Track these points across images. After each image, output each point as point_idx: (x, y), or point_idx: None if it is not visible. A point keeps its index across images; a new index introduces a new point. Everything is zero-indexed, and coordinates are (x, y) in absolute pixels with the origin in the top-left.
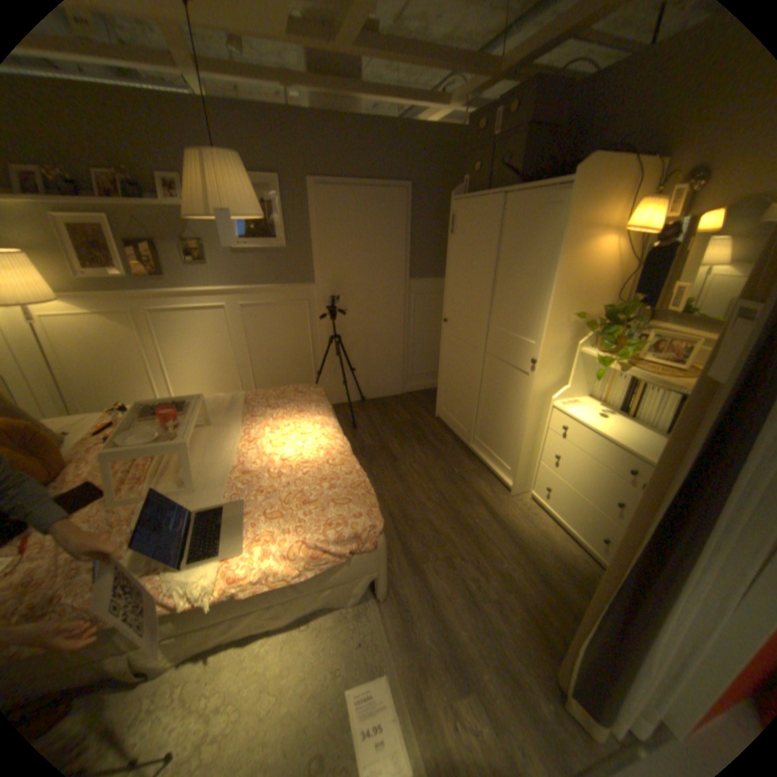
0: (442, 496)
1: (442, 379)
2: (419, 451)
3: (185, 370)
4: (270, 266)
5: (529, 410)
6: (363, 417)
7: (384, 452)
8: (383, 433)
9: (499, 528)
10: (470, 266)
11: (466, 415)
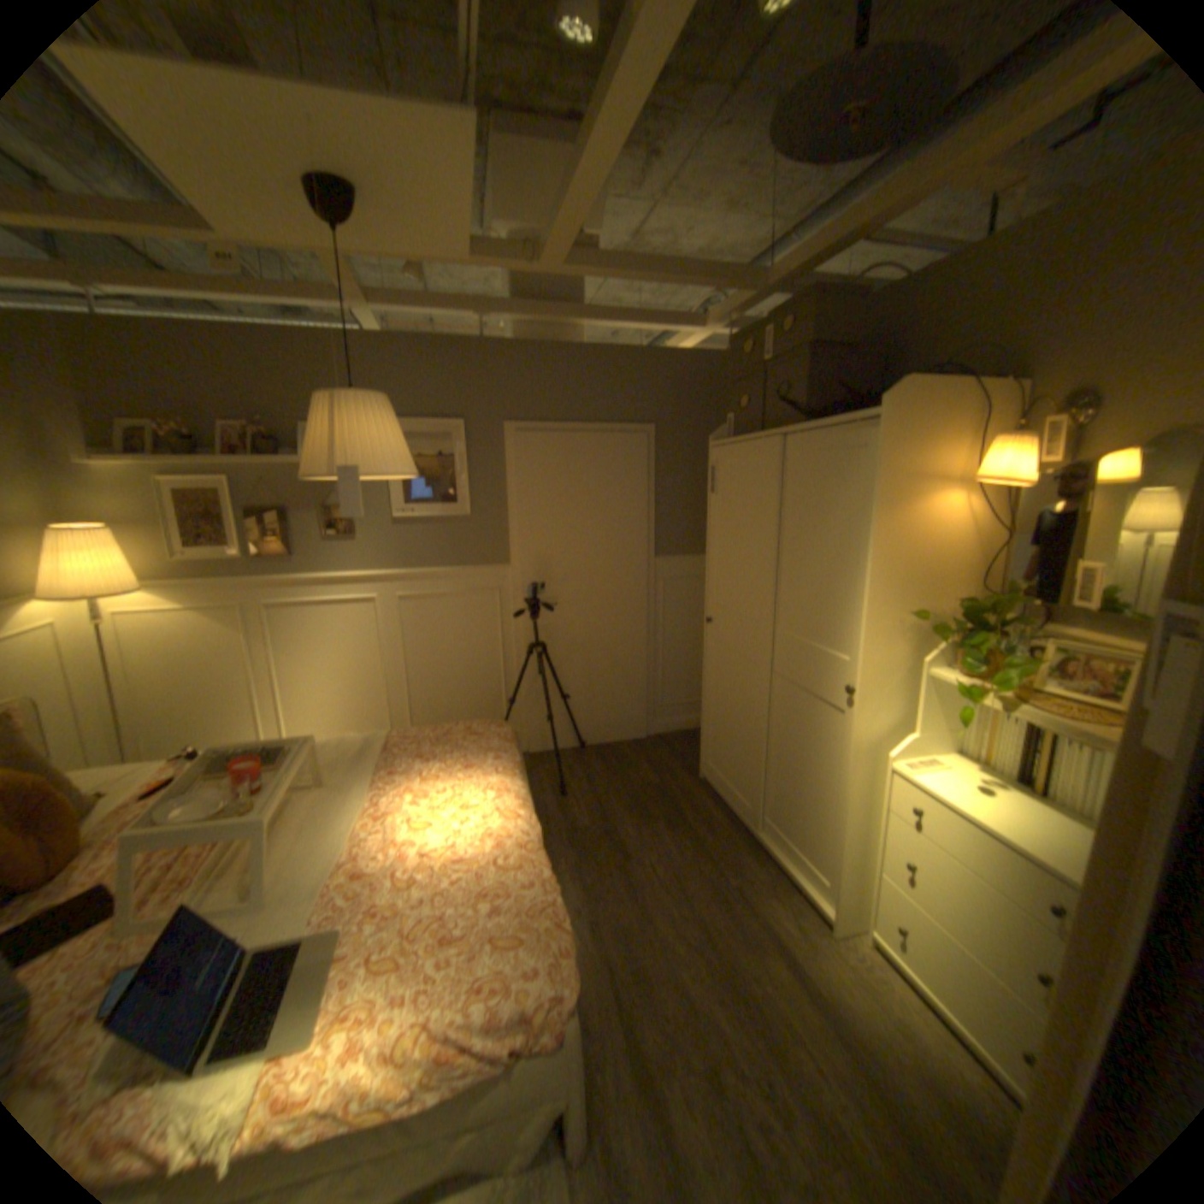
0: (706, 935)
1: (708, 715)
2: (669, 843)
3: (307, 695)
4: (446, 542)
5: (851, 777)
6: (579, 777)
7: (609, 843)
8: (609, 807)
9: (812, 1010)
10: (741, 539)
11: (748, 779)
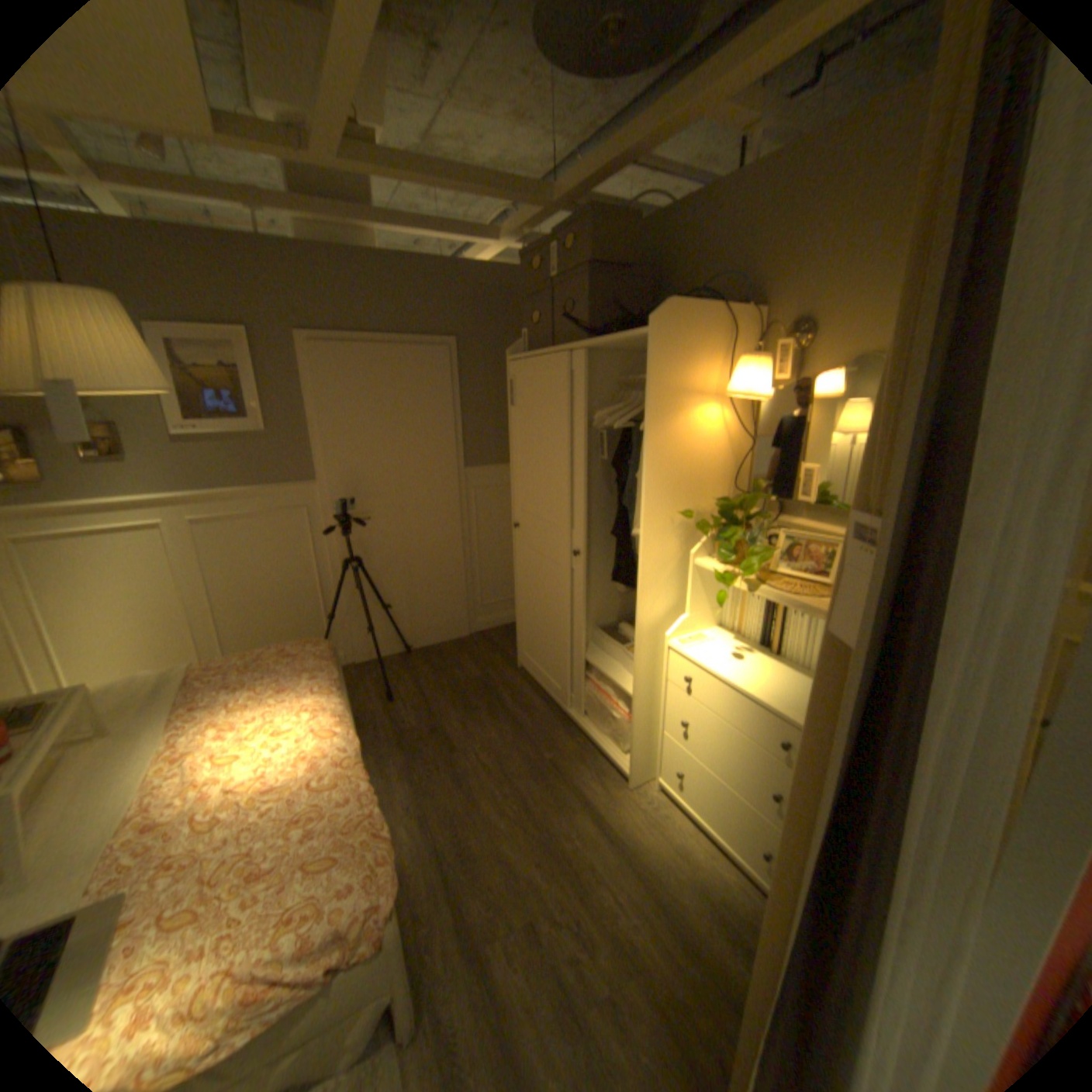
0: (524, 806)
1: (521, 610)
2: (491, 729)
3: (88, 633)
4: (240, 459)
5: (637, 655)
6: (406, 680)
7: (435, 738)
8: (435, 704)
9: (611, 851)
10: (540, 449)
11: (557, 663)
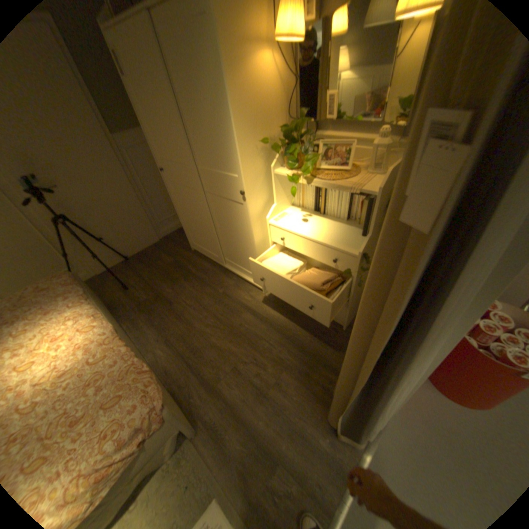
0: (217, 318)
1: (184, 221)
2: (188, 287)
3: None
4: None
5: (254, 233)
6: (132, 276)
7: (160, 301)
8: (154, 284)
9: (262, 324)
10: (157, 111)
11: (213, 245)
